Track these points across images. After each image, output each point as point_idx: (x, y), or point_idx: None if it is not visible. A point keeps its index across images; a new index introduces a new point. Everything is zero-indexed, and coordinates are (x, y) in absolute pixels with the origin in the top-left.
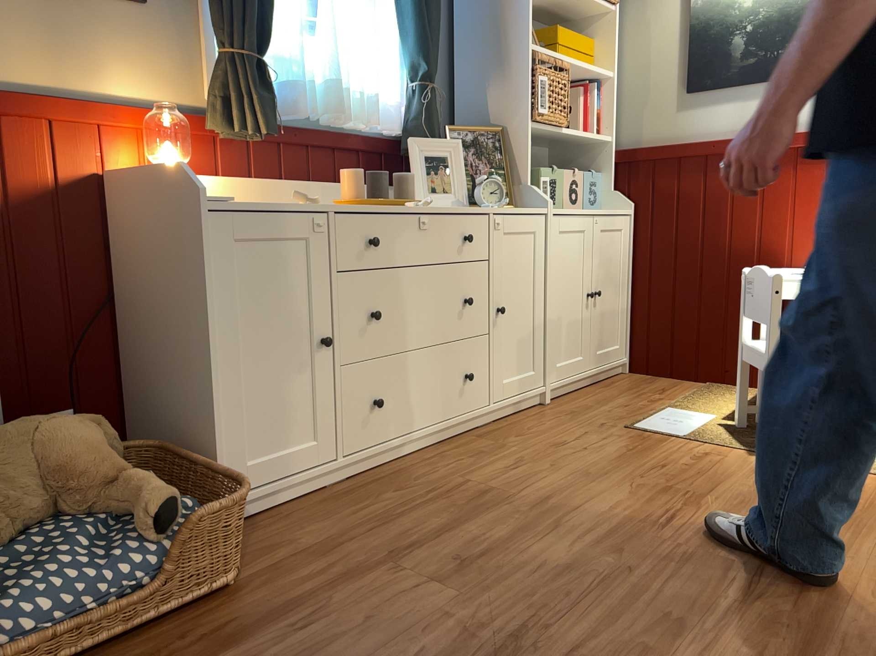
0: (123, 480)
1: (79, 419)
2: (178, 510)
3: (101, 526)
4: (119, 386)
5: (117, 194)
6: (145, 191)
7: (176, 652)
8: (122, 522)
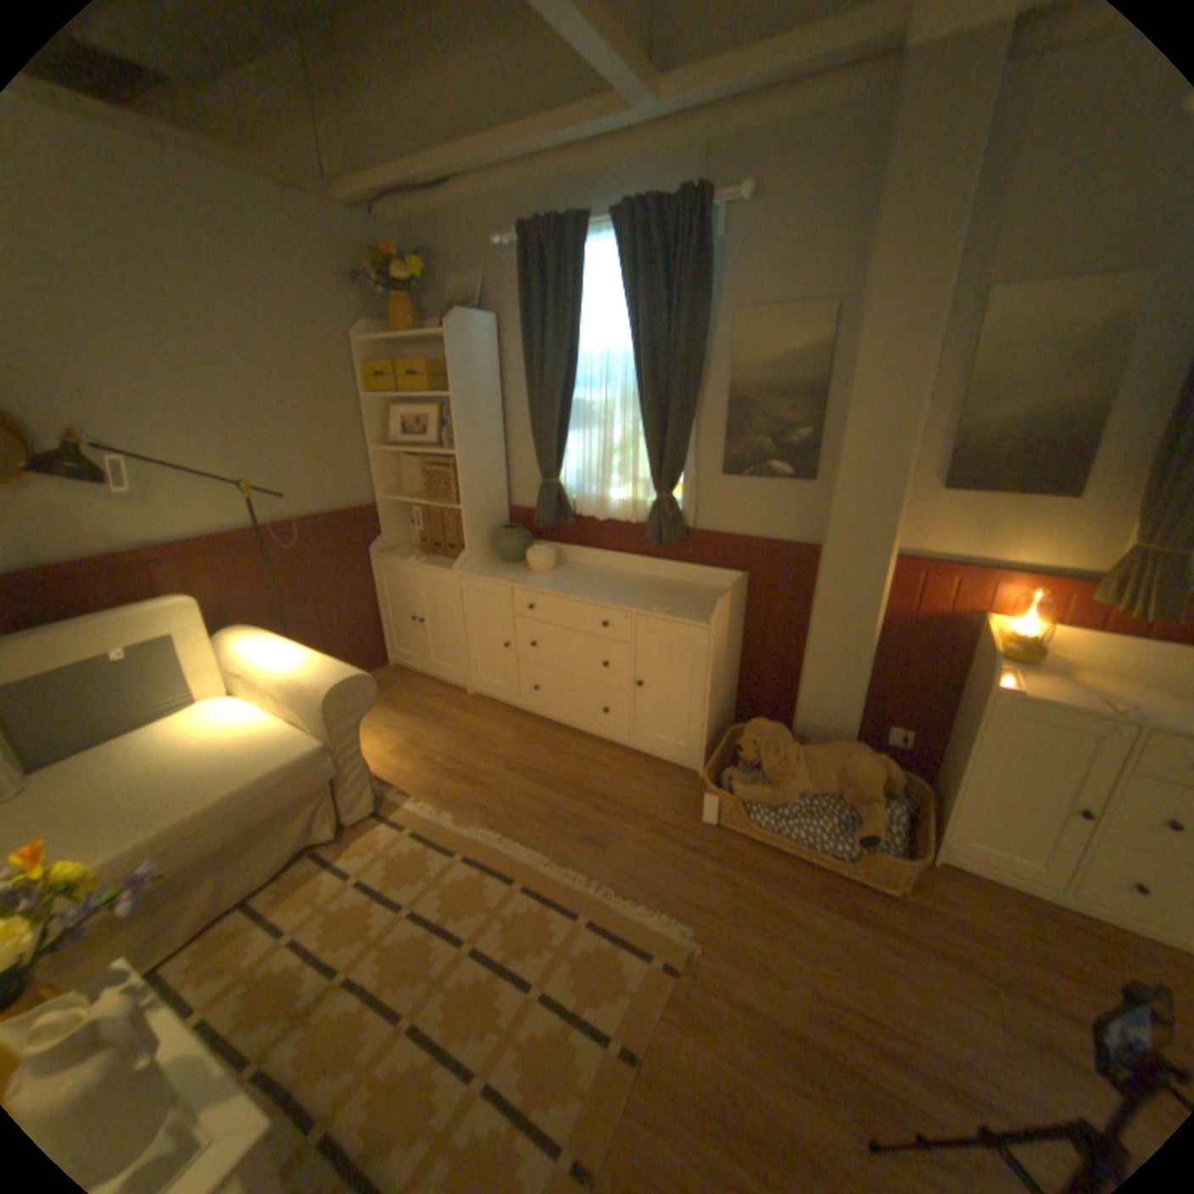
0: (872, 809)
1: (877, 762)
2: (887, 843)
3: (850, 820)
4: (947, 736)
5: (985, 633)
6: (988, 649)
7: (840, 902)
8: (861, 826)
